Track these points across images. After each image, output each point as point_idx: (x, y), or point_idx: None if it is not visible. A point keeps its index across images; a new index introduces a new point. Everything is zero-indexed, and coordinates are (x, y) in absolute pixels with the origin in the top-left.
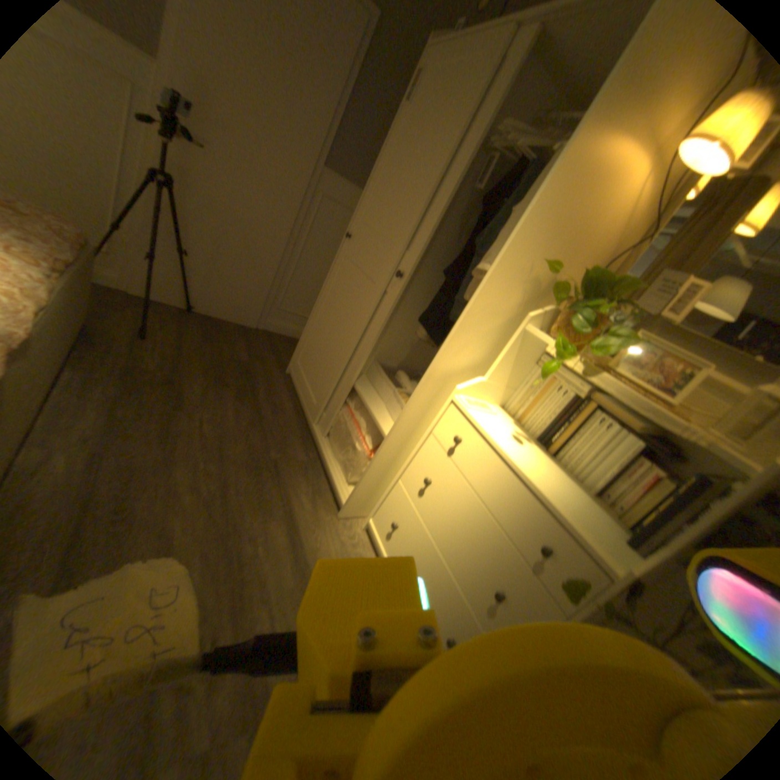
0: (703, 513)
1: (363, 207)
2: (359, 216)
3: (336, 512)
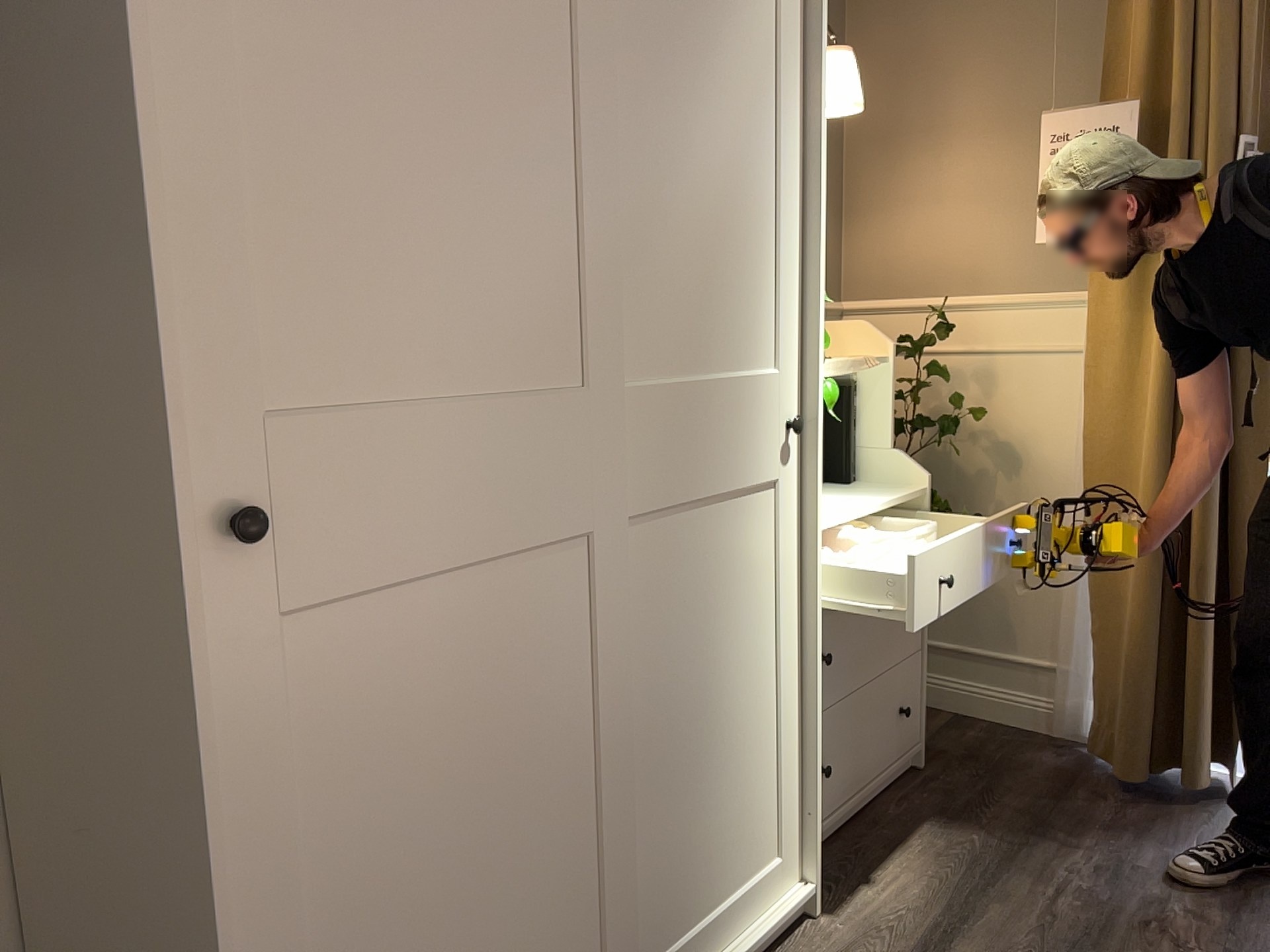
0: (858, 415)
1: (239, 344)
2: (242, 397)
3: (813, 923)
